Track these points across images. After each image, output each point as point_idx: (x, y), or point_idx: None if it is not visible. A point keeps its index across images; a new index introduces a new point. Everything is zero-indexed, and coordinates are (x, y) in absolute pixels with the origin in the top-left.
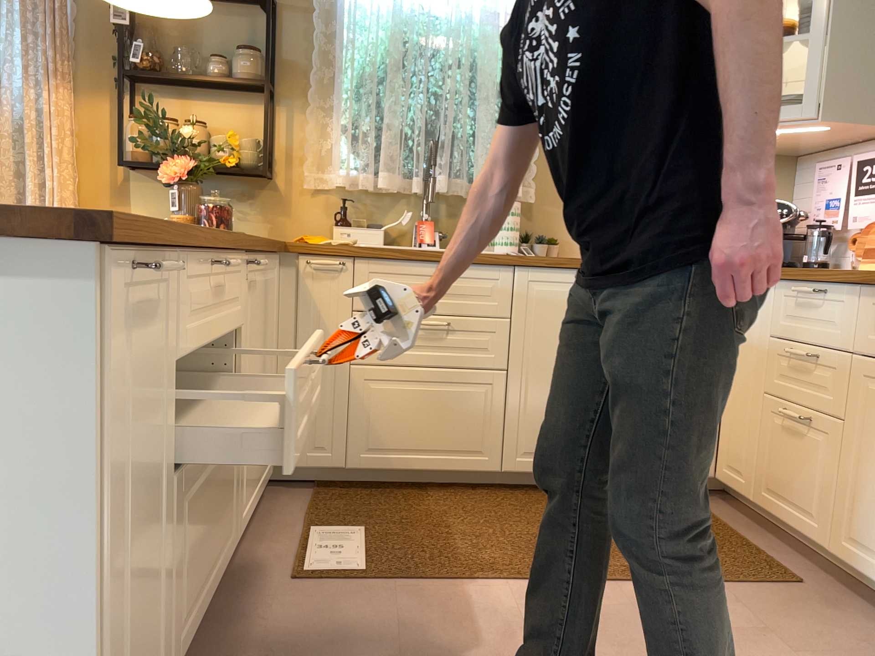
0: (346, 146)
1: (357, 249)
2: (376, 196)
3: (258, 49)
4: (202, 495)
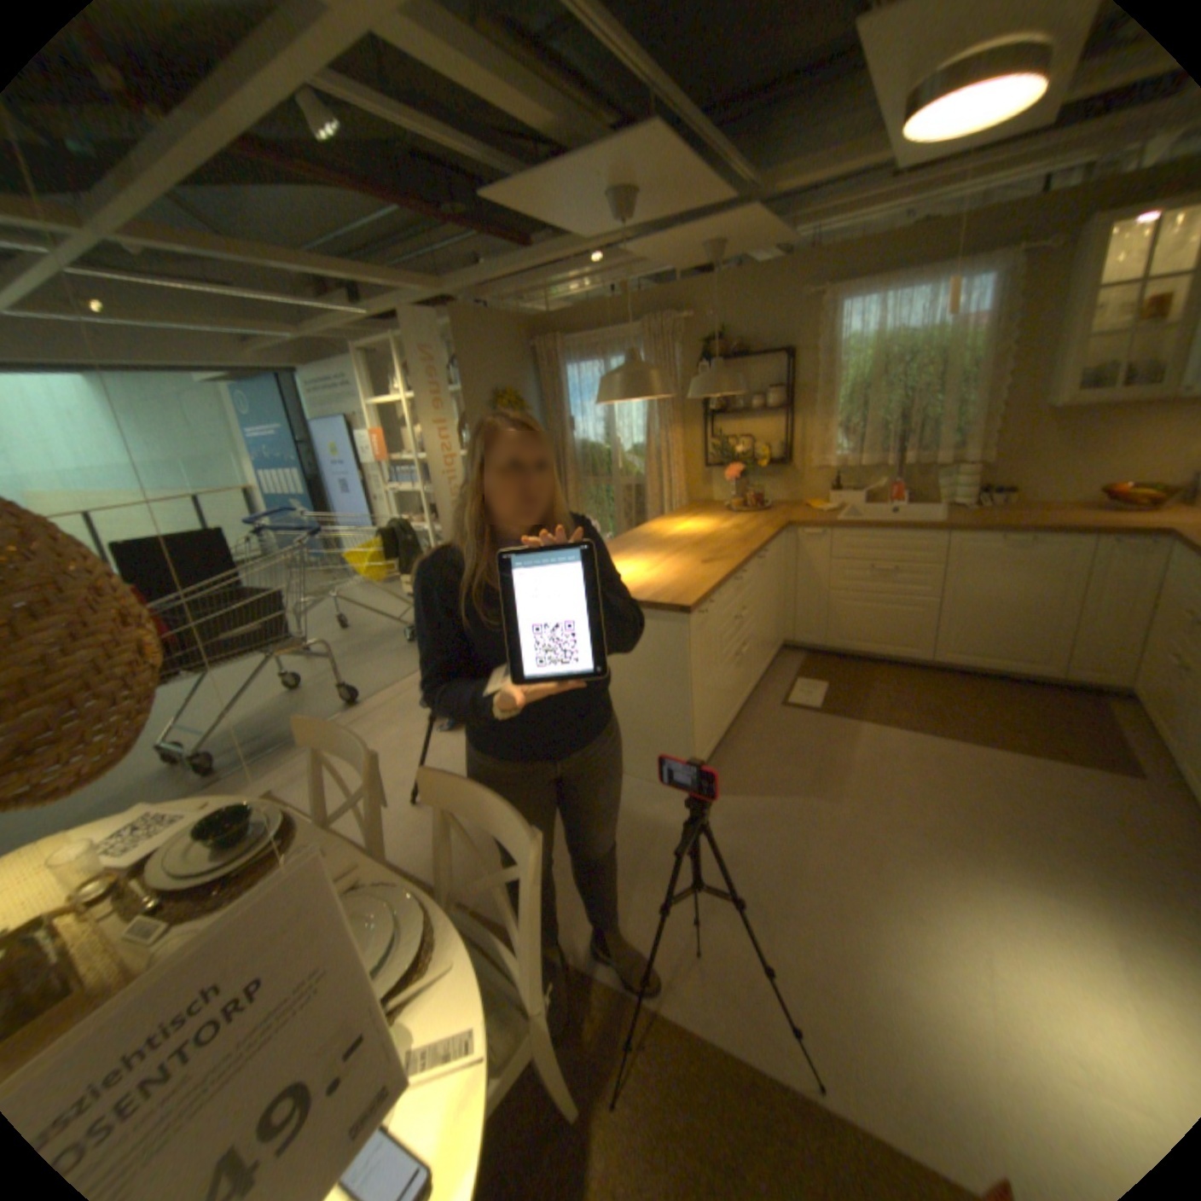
0: (839, 436)
1: (833, 523)
2: (860, 466)
3: (779, 383)
4: (735, 669)
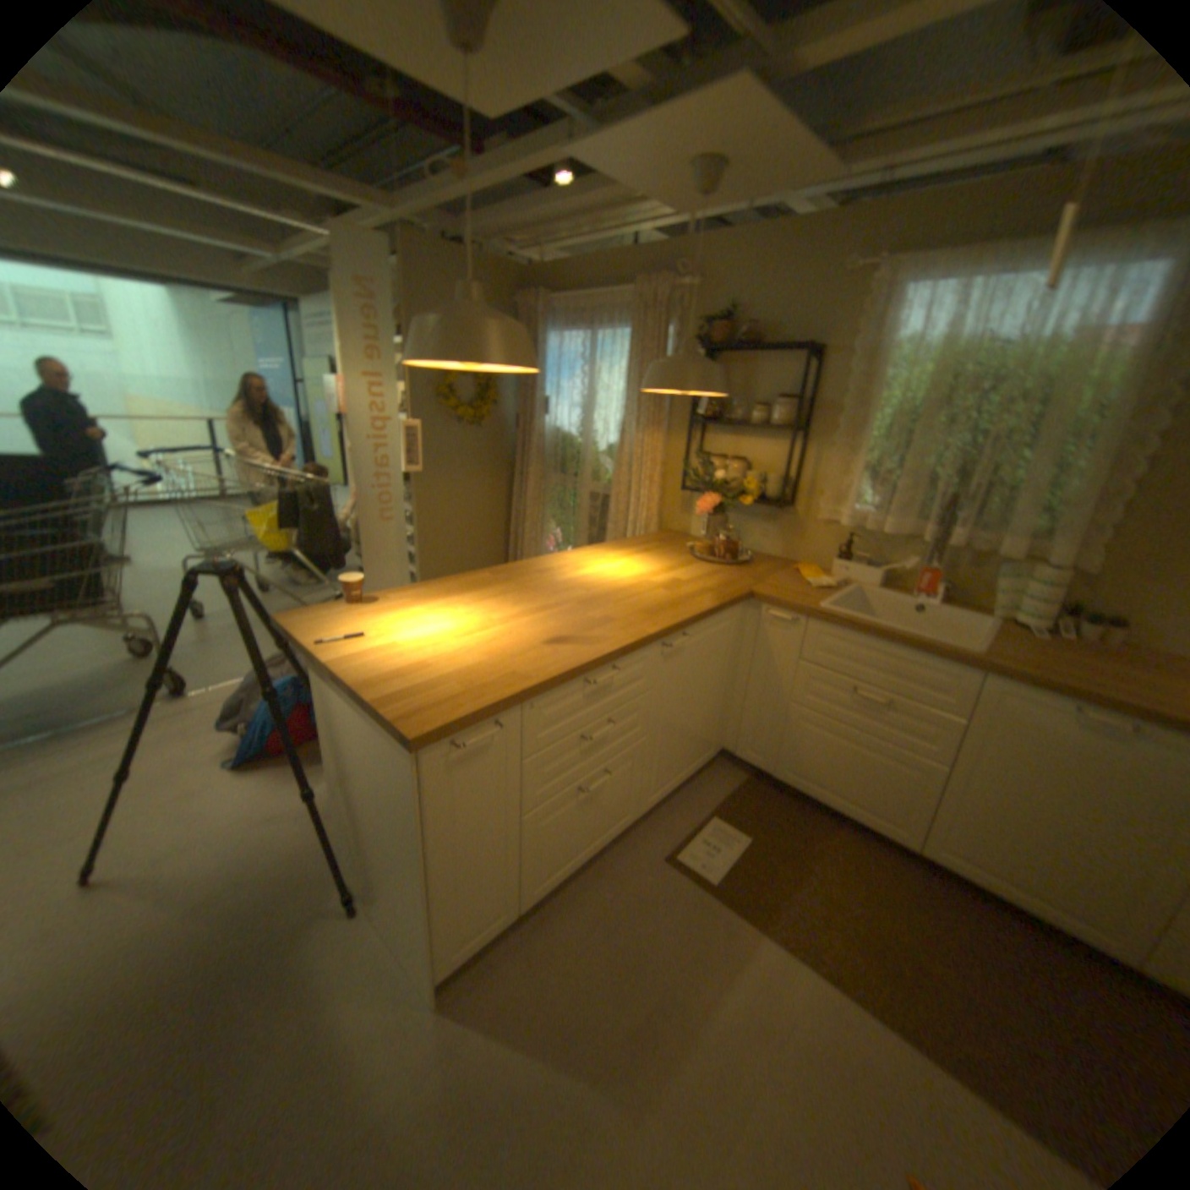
0: (865, 484)
1: (812, 612)
2: (889, 533)
3: (797, 393)
4: (580, 809)
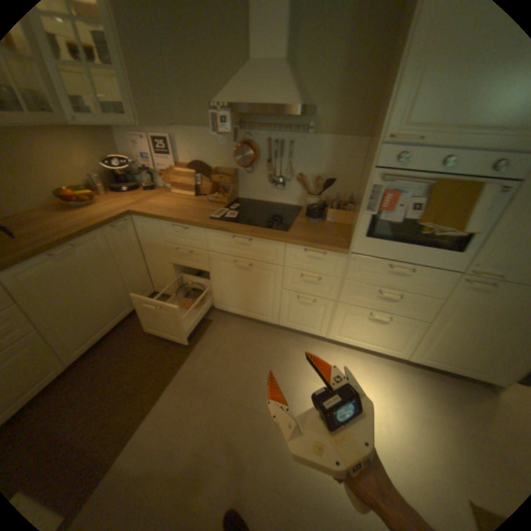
0: None
1: None
2: None
3: None
4: None
